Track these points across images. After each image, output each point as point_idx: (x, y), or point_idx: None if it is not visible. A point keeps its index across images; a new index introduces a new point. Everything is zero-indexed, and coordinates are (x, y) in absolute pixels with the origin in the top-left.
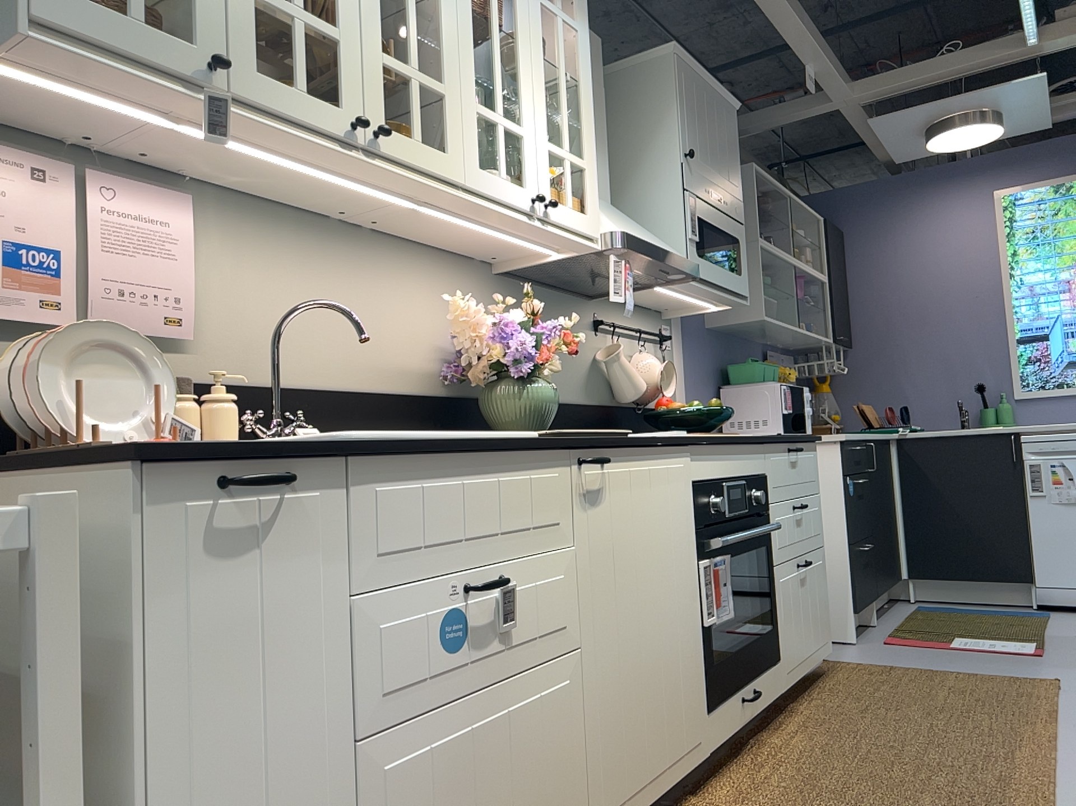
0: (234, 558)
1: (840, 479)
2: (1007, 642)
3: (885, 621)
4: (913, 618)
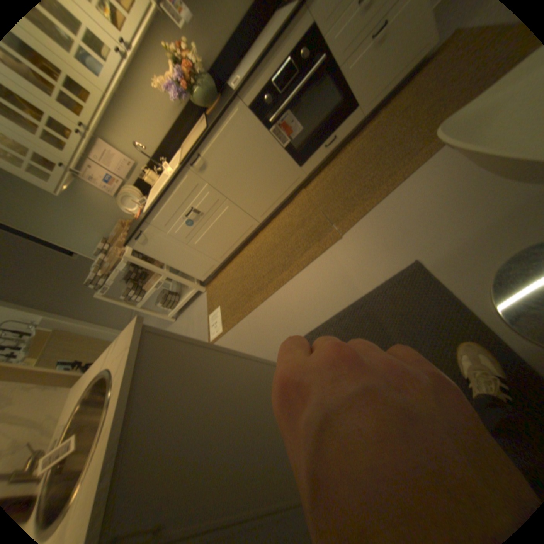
0: (148, 243)
1: None
2: None
3: None
4: None
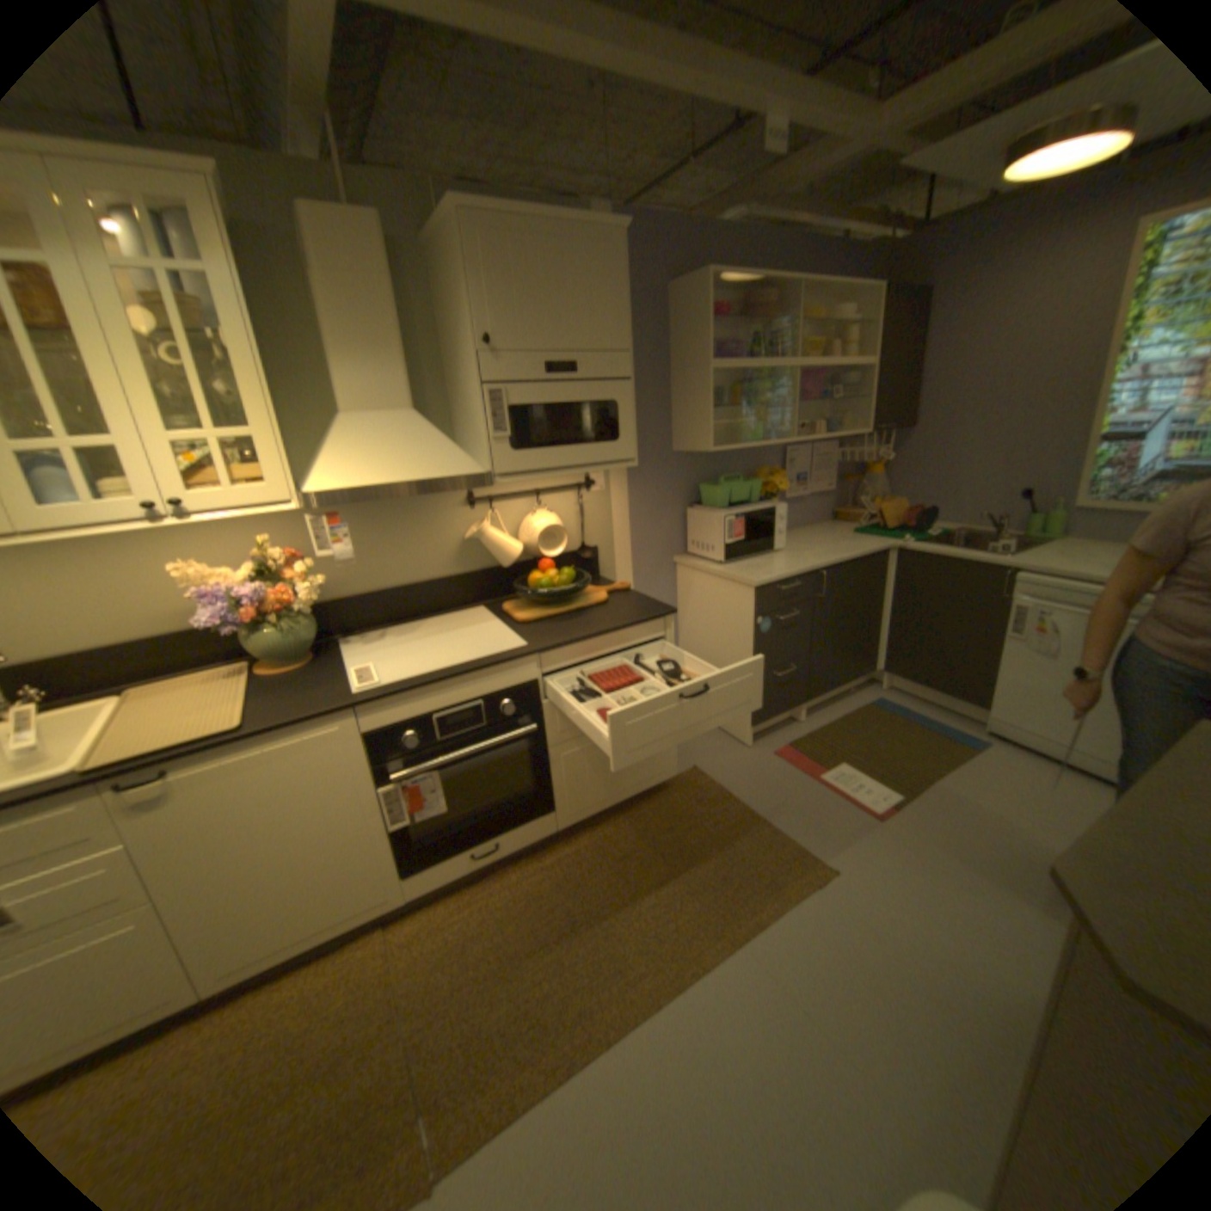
0: None
1: (751, 619)
2: (879, 789)
3: (817, 720)
4: (847, 721)
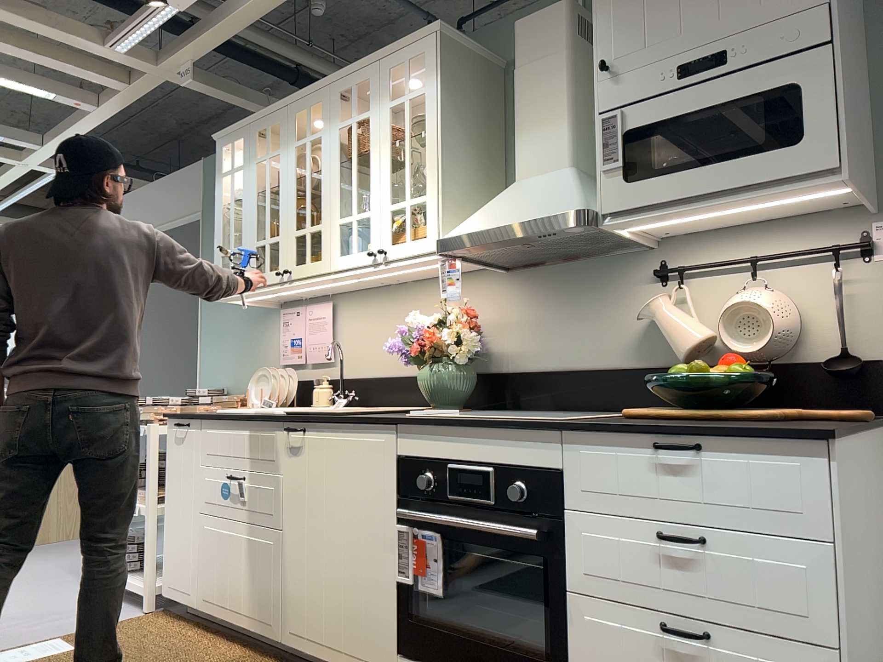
0: (180, 445)
1: None
2: None
3: None
4: None
